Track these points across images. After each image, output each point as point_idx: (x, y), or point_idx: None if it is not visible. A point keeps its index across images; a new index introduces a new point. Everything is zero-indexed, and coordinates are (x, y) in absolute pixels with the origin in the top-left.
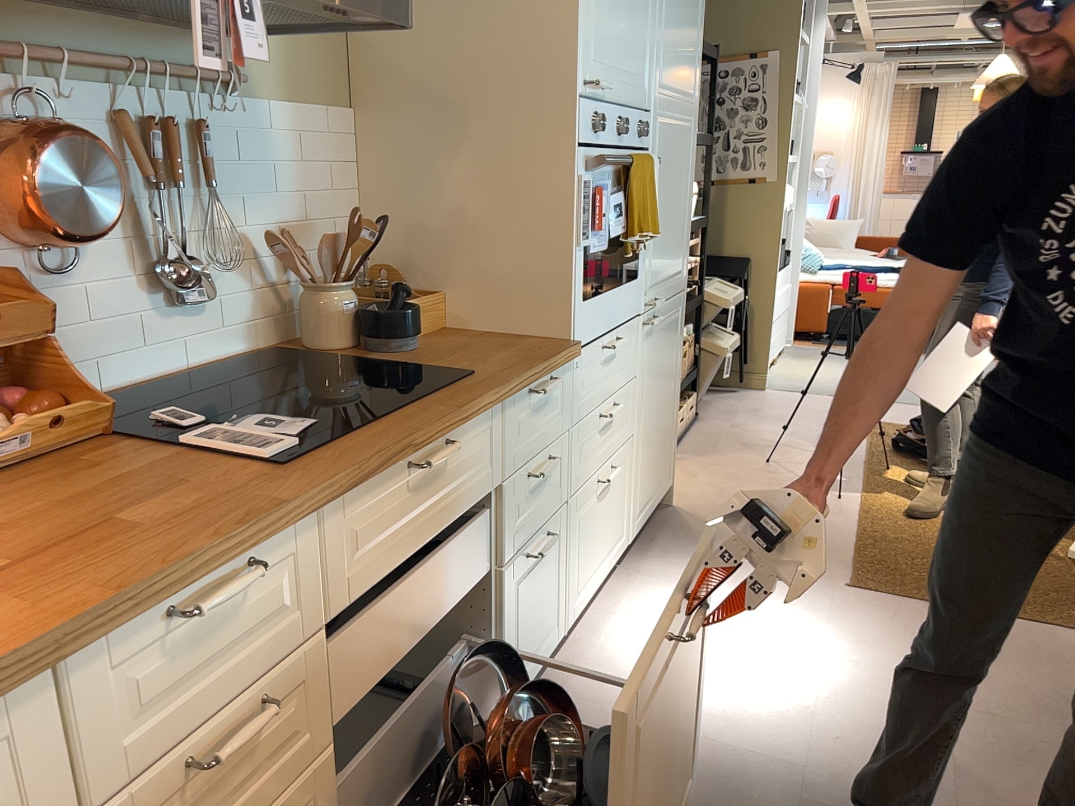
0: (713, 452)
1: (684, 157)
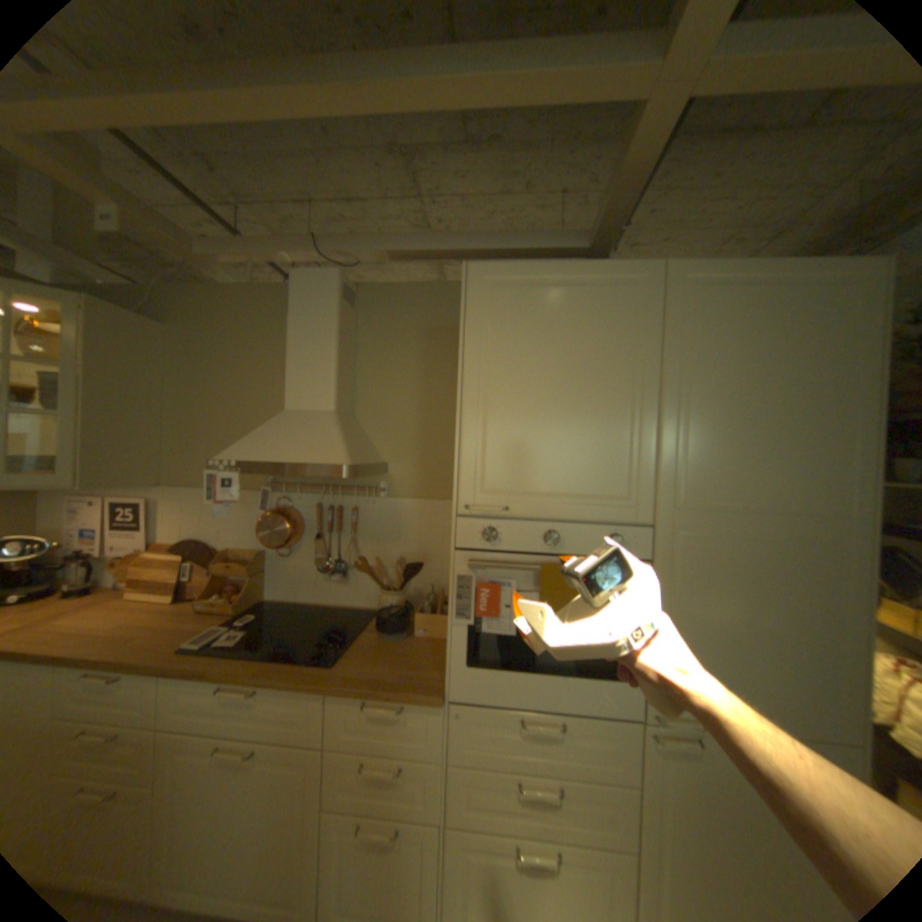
0: None
1: (807, 575)
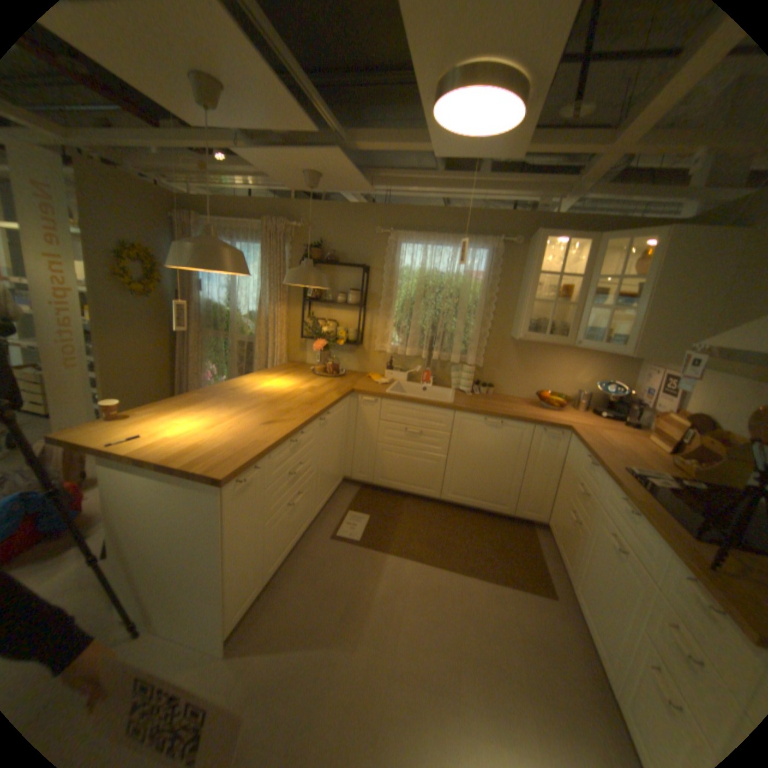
0: None
1: None
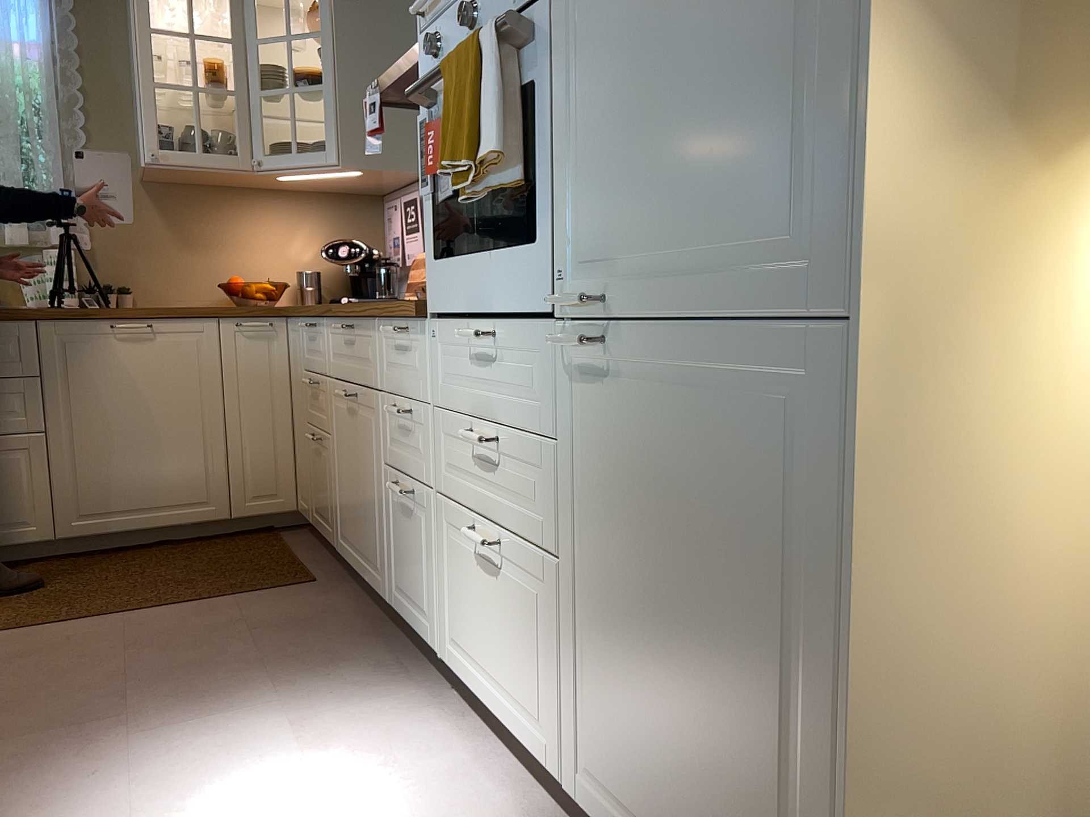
0: None
1: None
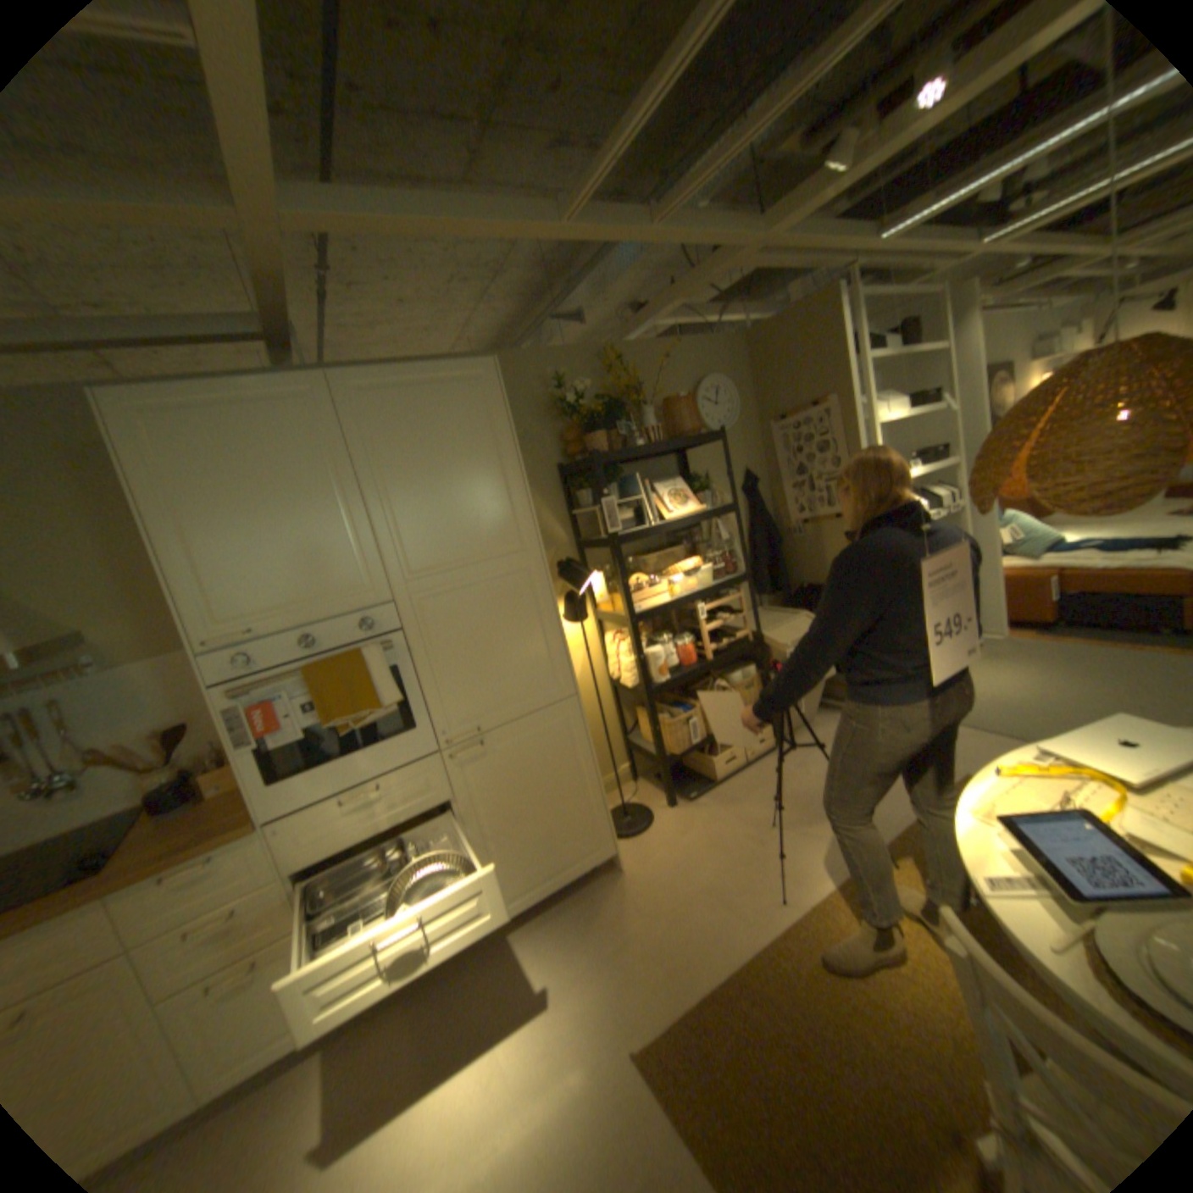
0: (736, 805)
1: (510, 600)
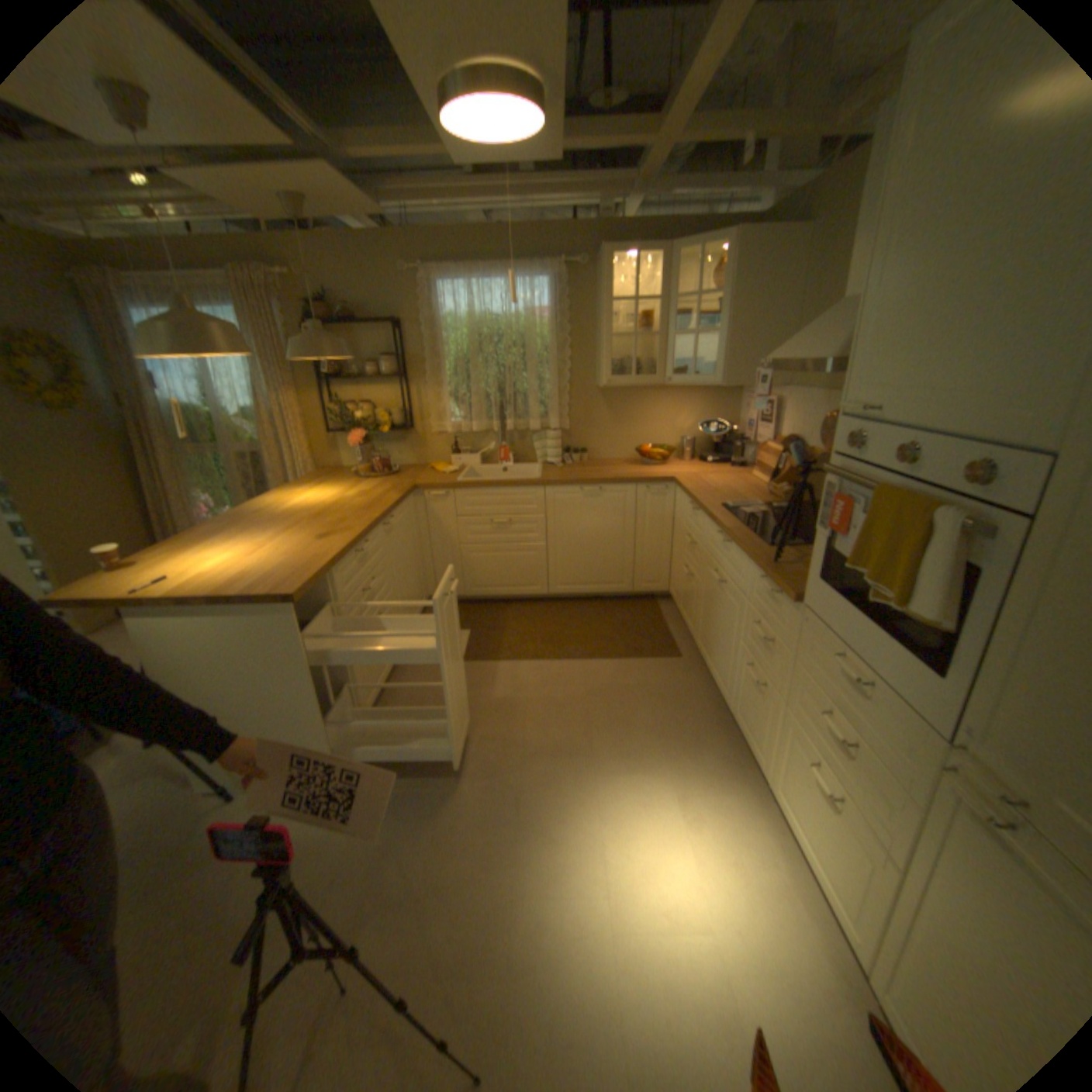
0: None
1: None
